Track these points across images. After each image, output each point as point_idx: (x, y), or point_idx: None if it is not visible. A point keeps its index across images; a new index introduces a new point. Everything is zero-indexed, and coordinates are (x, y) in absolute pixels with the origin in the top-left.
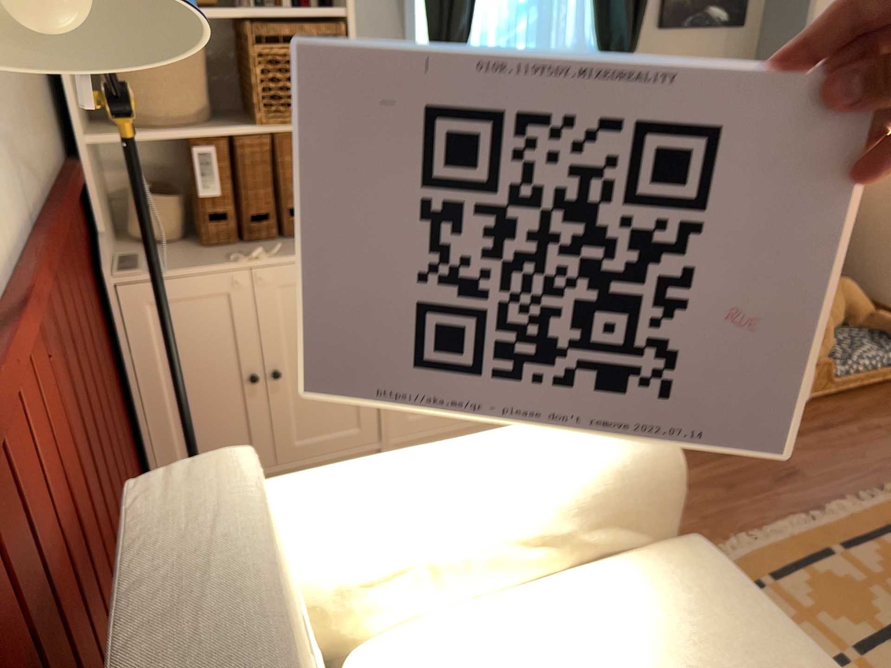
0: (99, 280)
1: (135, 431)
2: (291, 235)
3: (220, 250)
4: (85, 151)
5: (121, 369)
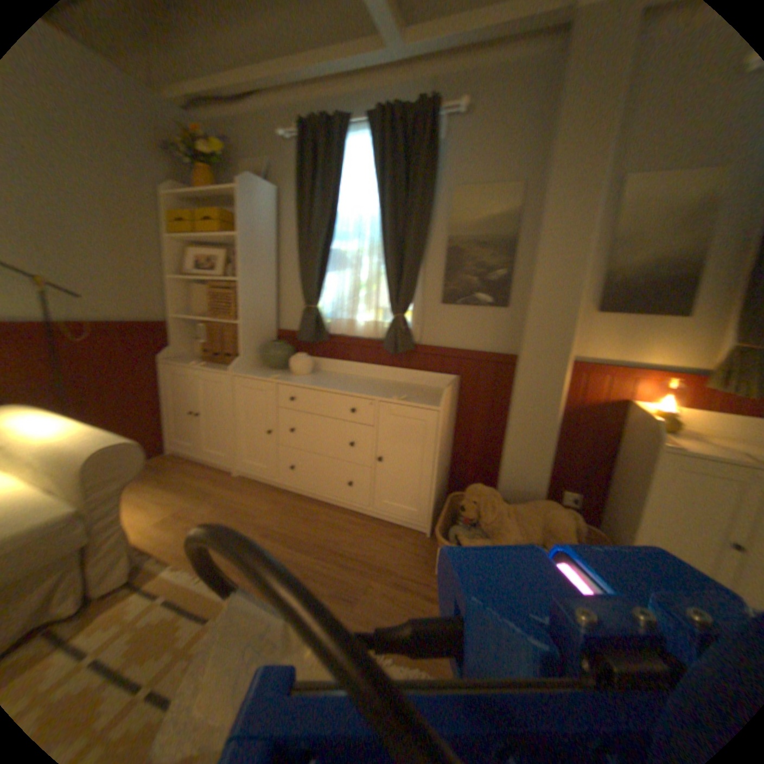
0: (155, 360)
1: (160, 419)
2: (225, 365)
3: (200, 363)
4: (169, 319)
5: (158, 394)
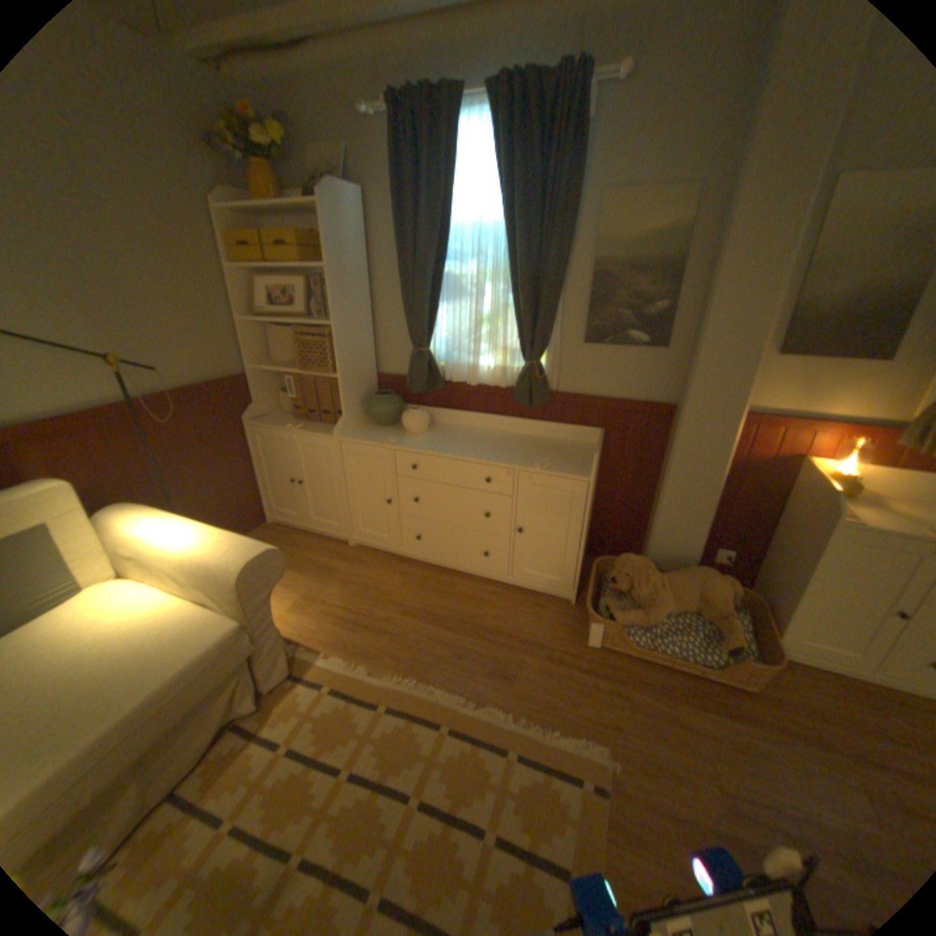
0: (243, 421)
1: (257, 486)
2: (326, 423)
3: (295, 422)
4: (250, 370)
5: (251, 458)
